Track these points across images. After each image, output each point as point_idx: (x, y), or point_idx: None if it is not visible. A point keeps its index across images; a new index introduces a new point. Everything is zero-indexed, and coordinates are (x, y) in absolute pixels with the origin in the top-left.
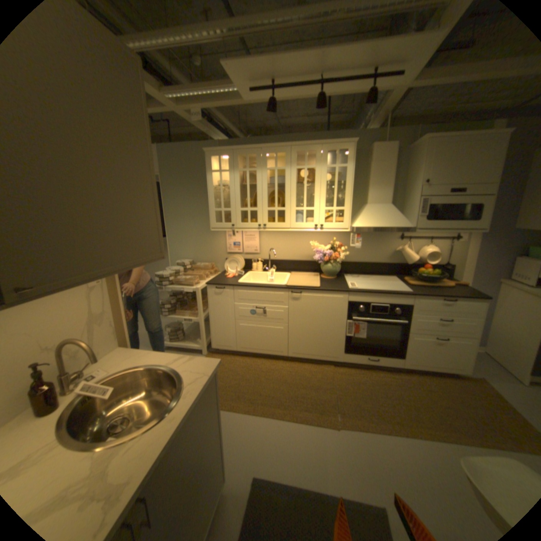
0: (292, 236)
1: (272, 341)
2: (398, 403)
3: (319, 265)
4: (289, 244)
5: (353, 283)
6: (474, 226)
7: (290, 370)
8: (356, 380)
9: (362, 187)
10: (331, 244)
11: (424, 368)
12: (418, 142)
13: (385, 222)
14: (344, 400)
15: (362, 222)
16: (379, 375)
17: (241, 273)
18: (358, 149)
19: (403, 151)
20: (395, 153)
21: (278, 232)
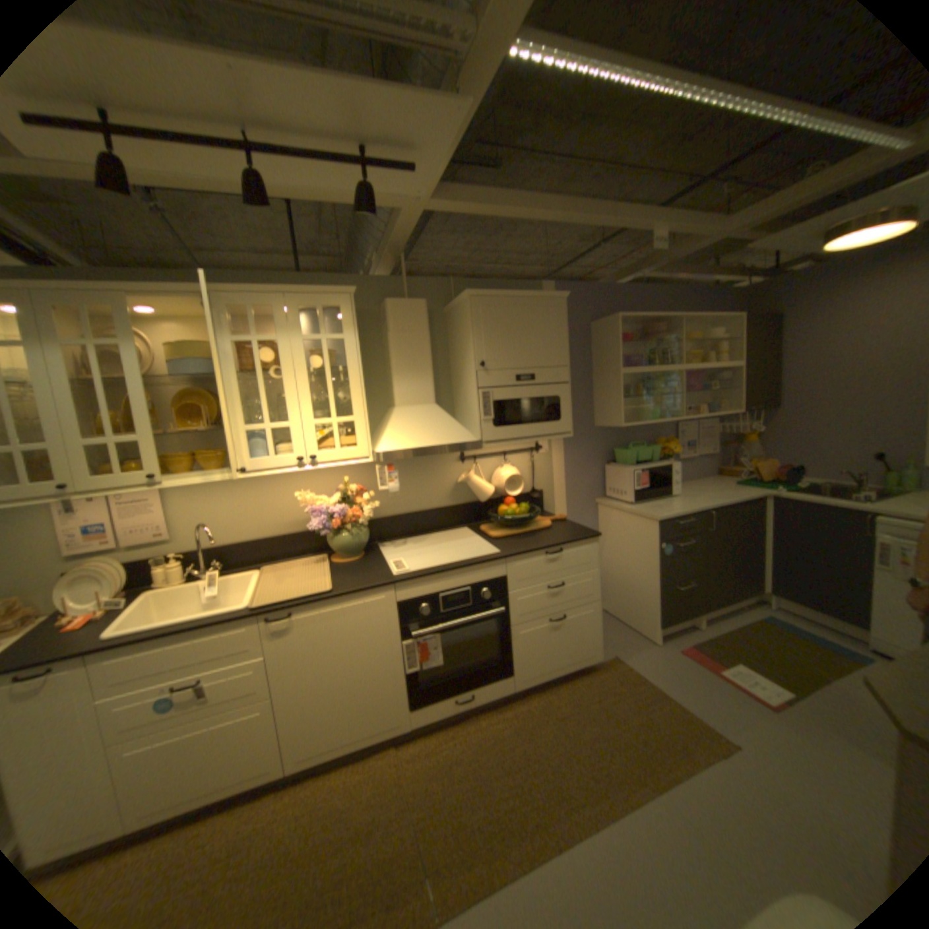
0: (251, 487)
1: (234, 758)
2: (524, 777)
3: (324, 538)
4: (247, 505)
5: (399, 560)
6: (555, 430)
7: (294, 813)
8: (442, 762)
9: (380, 378)
10: (342, 491)
11: (543, 679)
12: (456, 303)
13: (432, 438)
14: (430, 829)
15: (393, 443)
16: (480, 727)
17: (117, 603)
18: (360, 309)
19: (436, 318)
20: (424, 318)
21: (213, 482)
